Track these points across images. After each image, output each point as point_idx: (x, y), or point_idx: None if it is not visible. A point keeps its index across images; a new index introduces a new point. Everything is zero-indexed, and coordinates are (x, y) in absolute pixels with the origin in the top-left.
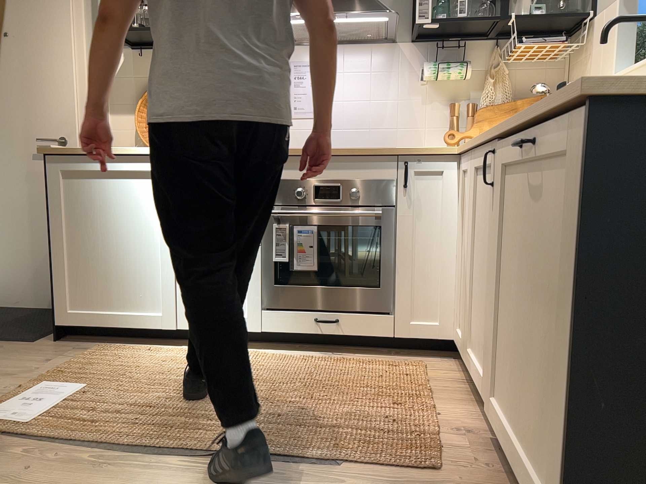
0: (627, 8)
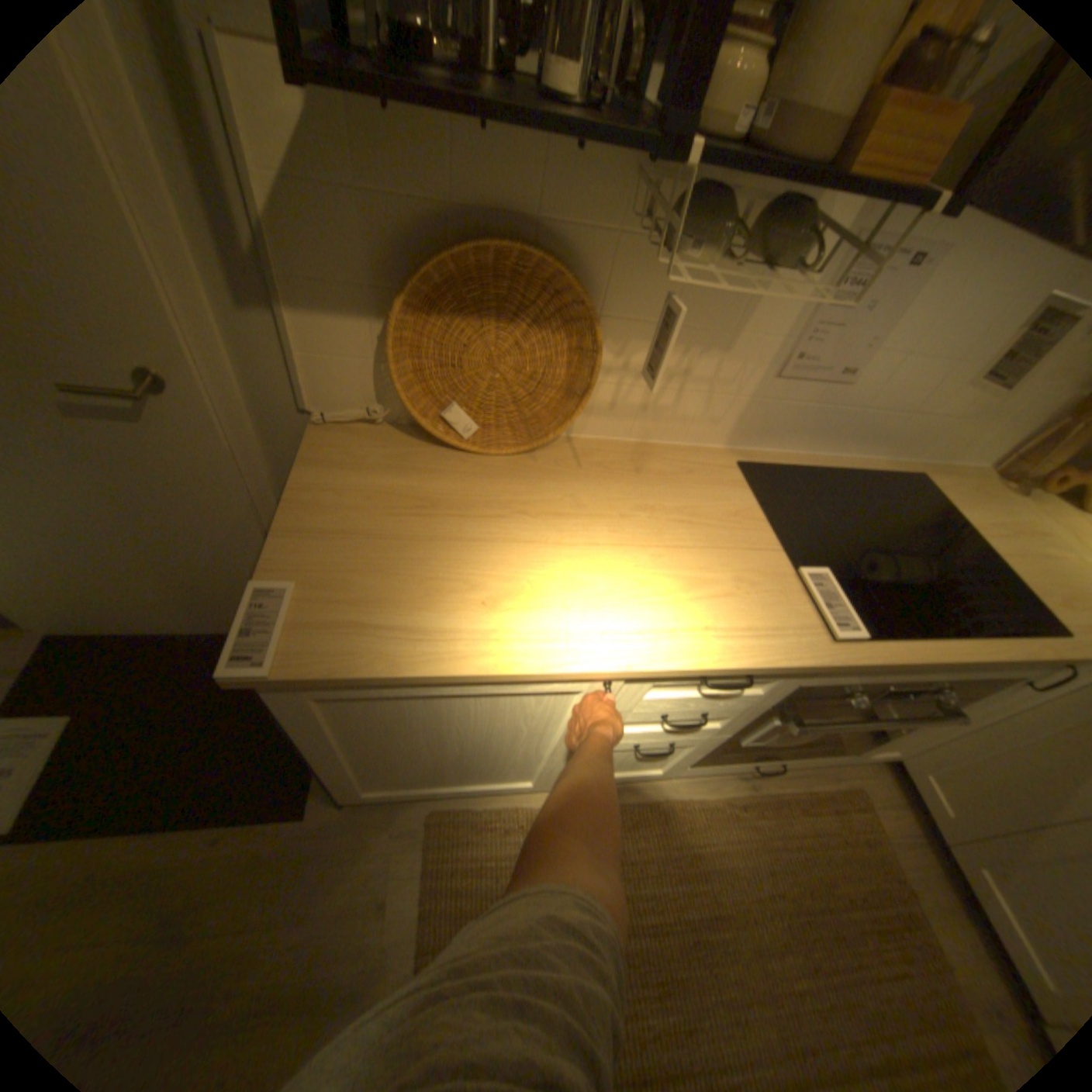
0: None
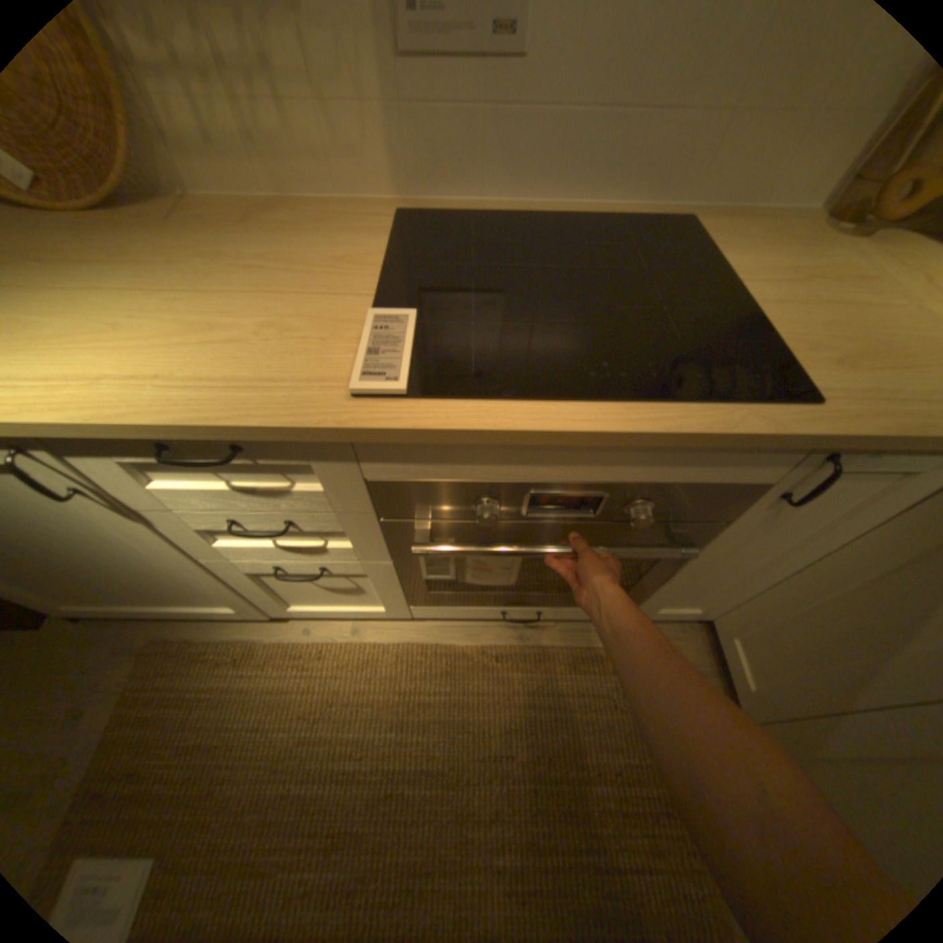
0: None
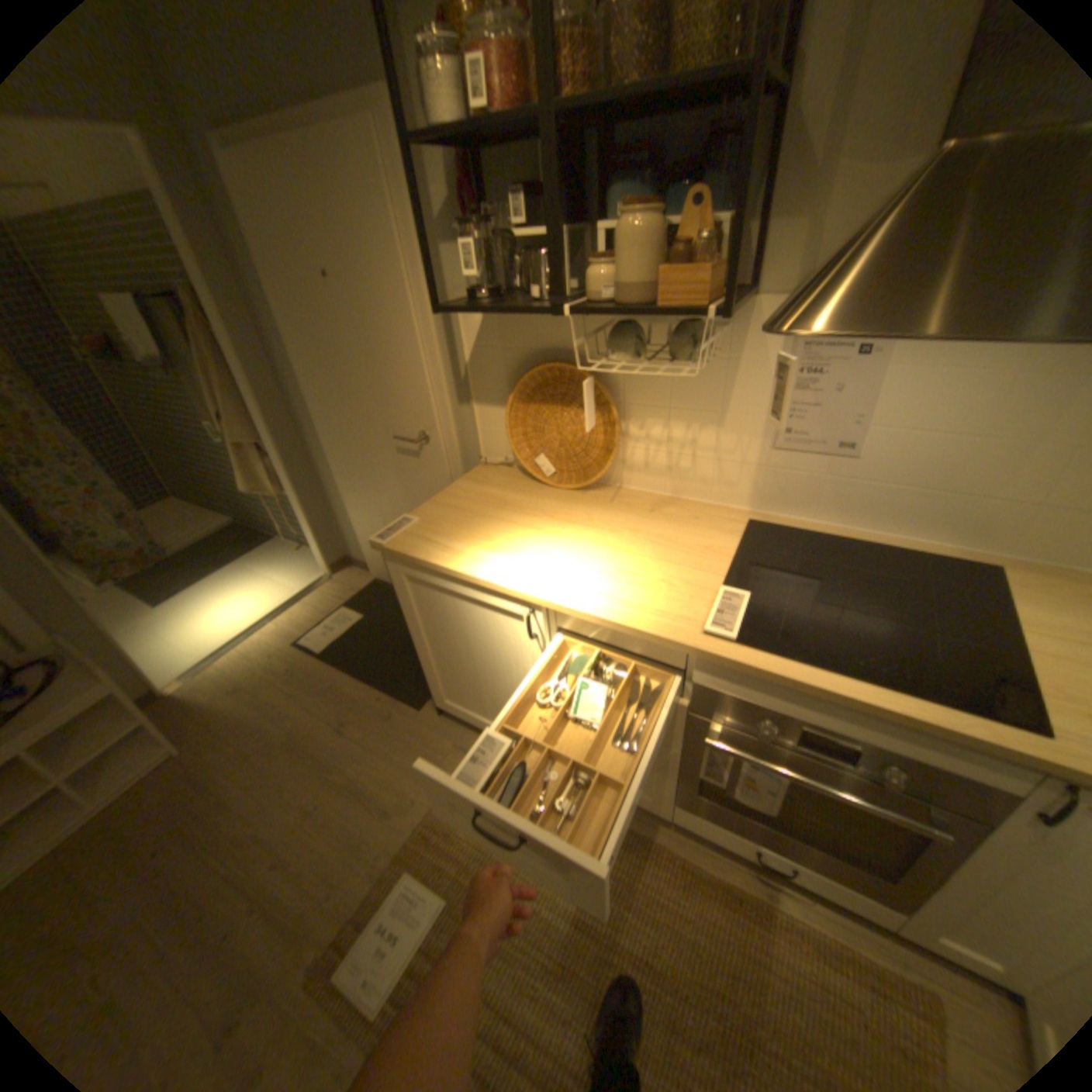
0: None
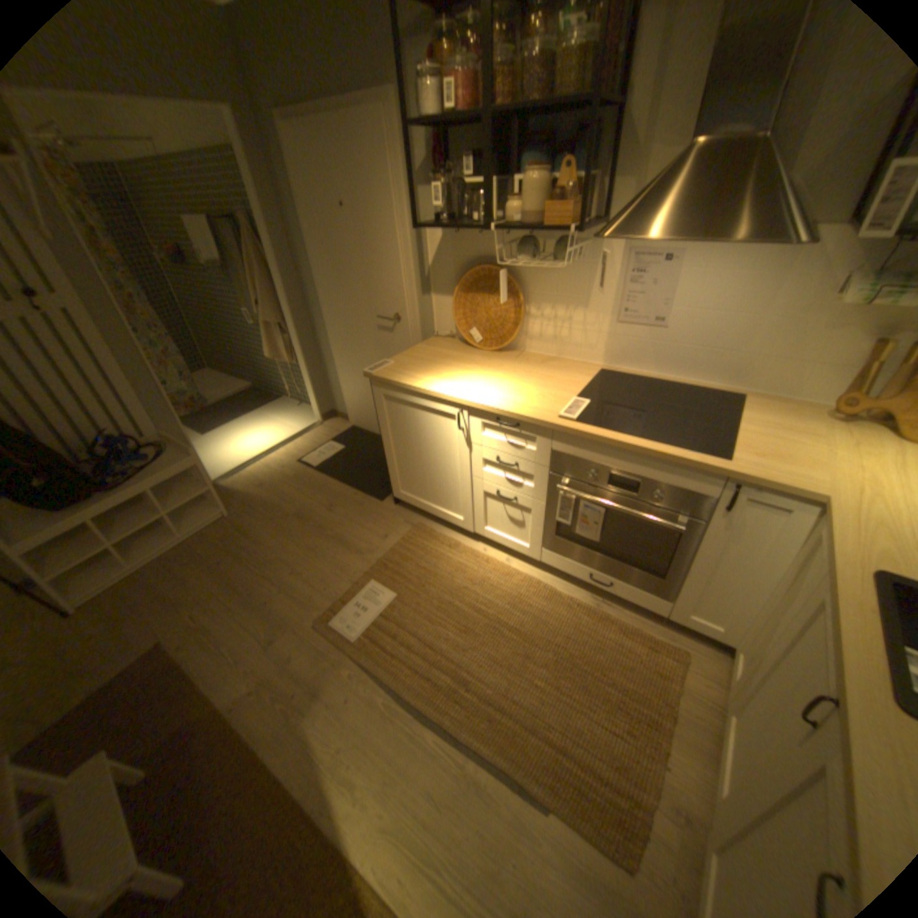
0: None
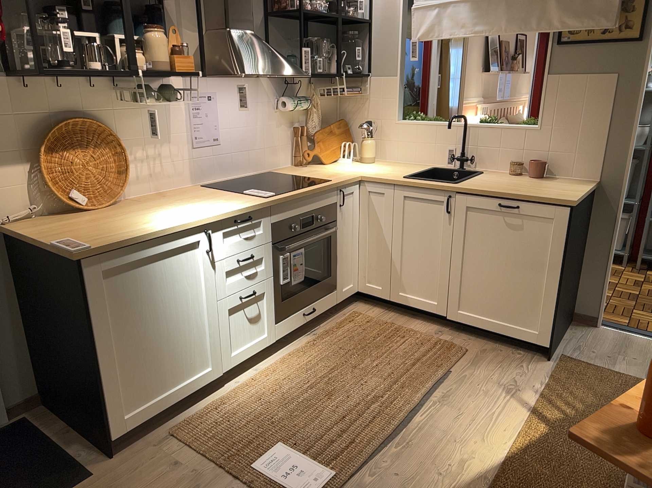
0: (402, 82)
